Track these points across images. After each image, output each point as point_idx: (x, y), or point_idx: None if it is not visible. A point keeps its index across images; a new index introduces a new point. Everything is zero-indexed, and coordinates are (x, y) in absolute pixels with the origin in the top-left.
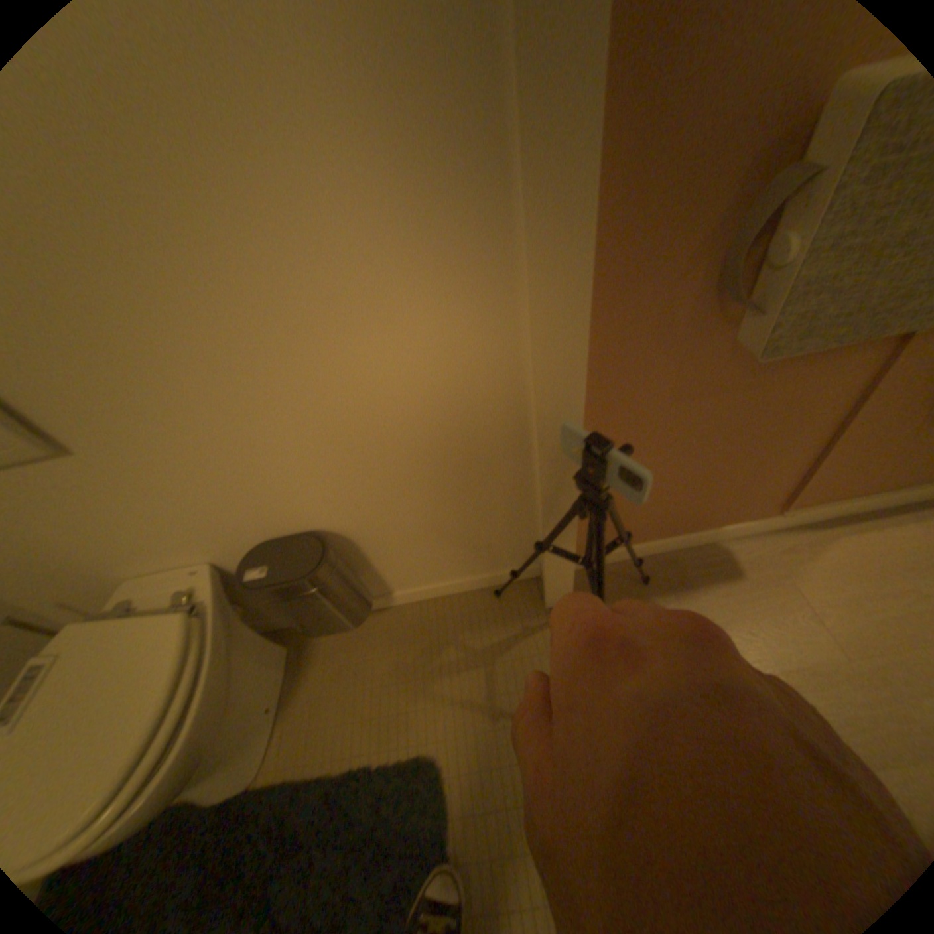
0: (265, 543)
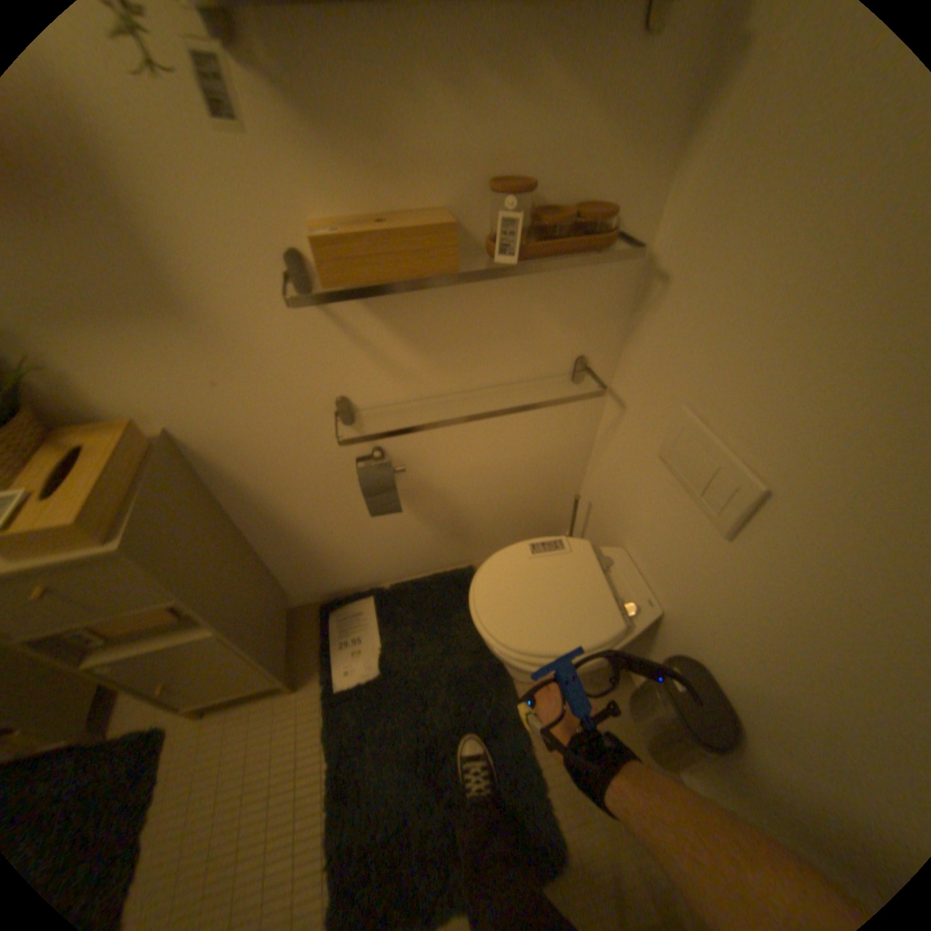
0: (702, 670)
